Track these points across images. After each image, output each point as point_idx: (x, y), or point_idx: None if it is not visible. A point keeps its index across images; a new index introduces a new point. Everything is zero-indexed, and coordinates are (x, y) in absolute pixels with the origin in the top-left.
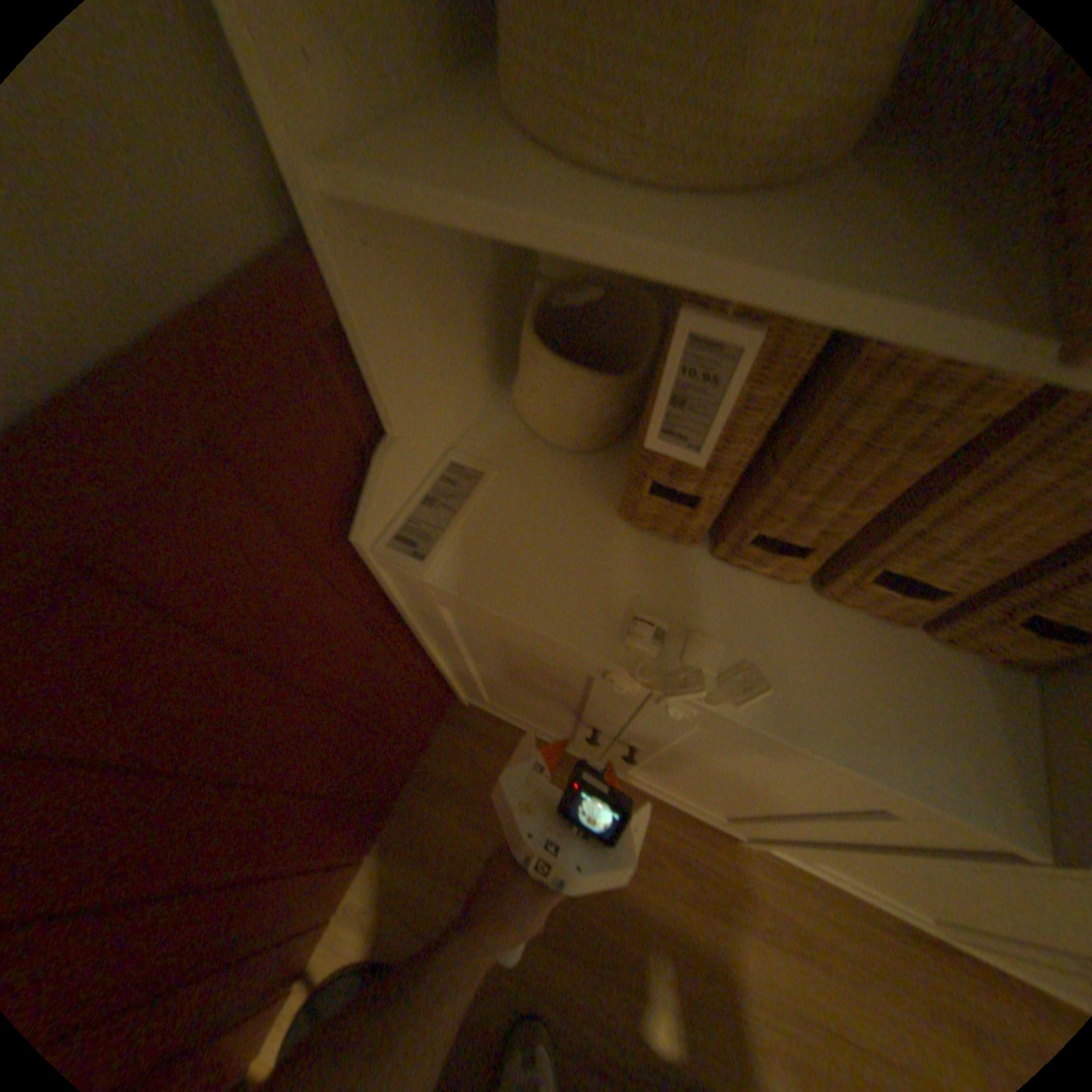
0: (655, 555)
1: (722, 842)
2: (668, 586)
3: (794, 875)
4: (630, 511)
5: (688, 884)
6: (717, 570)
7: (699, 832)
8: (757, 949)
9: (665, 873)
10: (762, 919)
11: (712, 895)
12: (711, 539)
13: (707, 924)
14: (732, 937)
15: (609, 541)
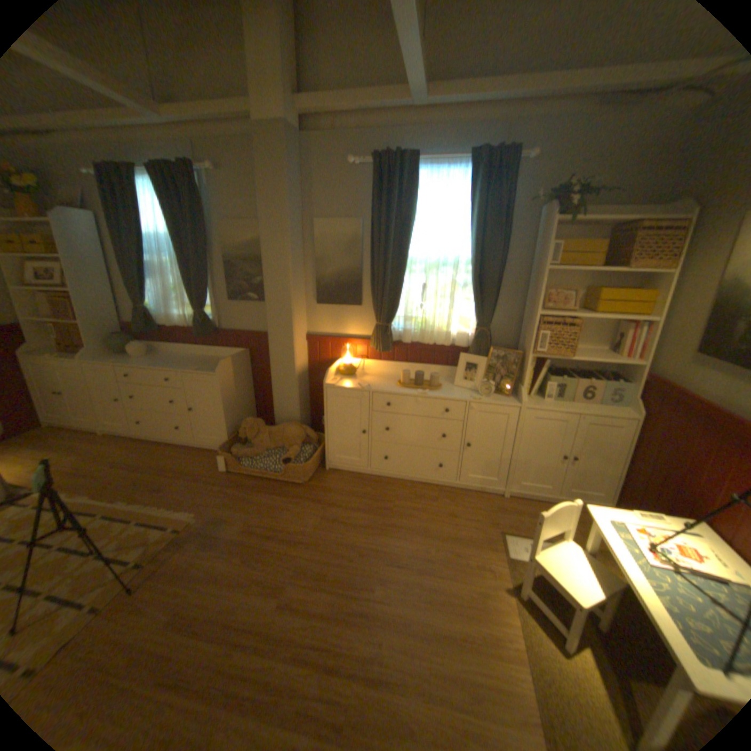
0: (56, 355)
1: (92, 437)
2: (54, 355)
3: (106, 438)
4: (57, 353)
5: (77, 442)
6: (63, 355)
7: (88, 436)
8: (85, 446)
9: (72, 441)
10: (91, 443)
11: (82, 442)
12: (65, 353)
13: (76, 445)
14: (81, 446)
15: (51, 354)
